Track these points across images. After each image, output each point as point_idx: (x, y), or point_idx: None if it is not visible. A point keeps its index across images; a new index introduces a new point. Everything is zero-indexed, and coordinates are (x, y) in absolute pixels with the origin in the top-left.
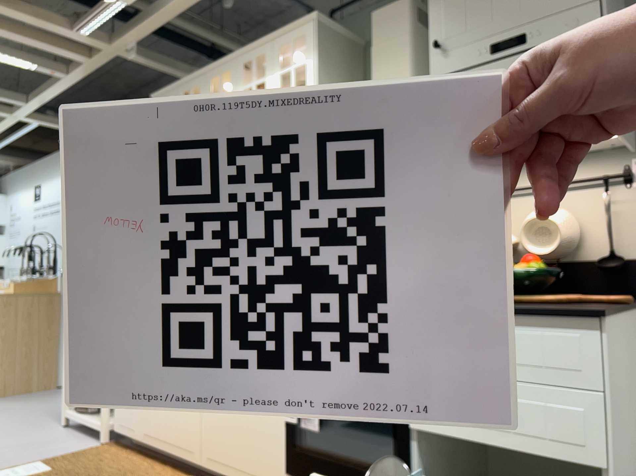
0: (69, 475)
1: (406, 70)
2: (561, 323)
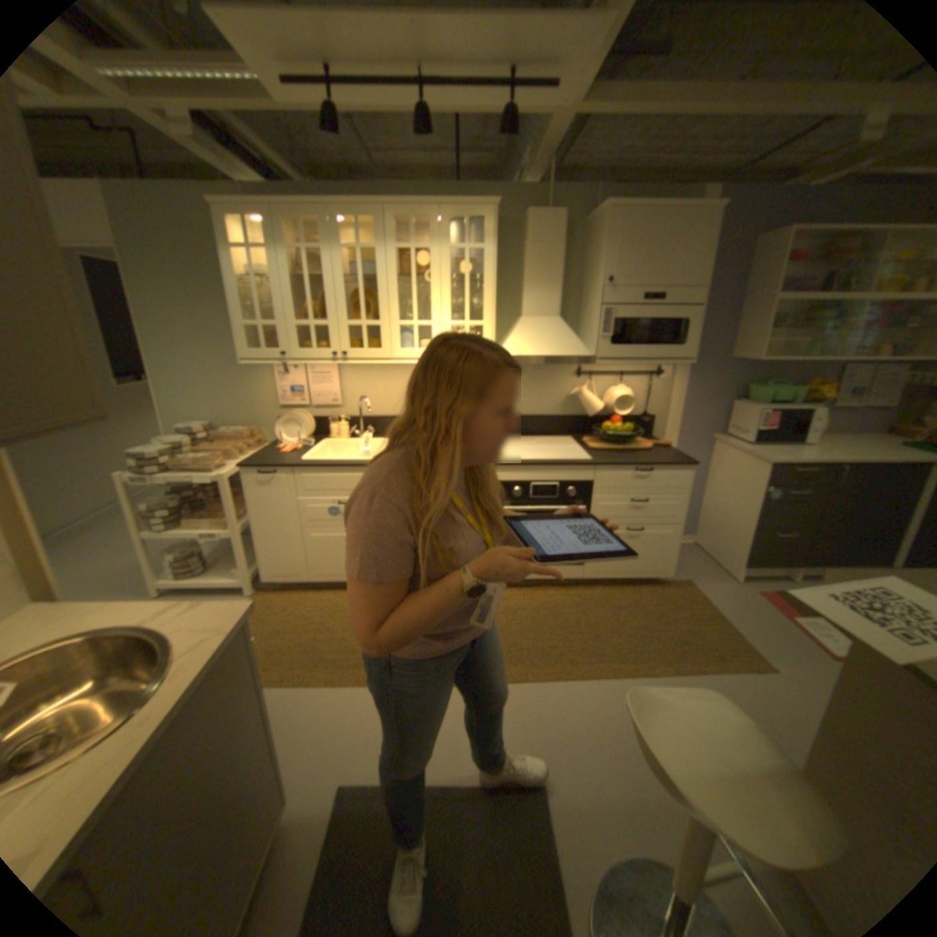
0: (285, 632)
1: (560, 275)
2: (678, 468)
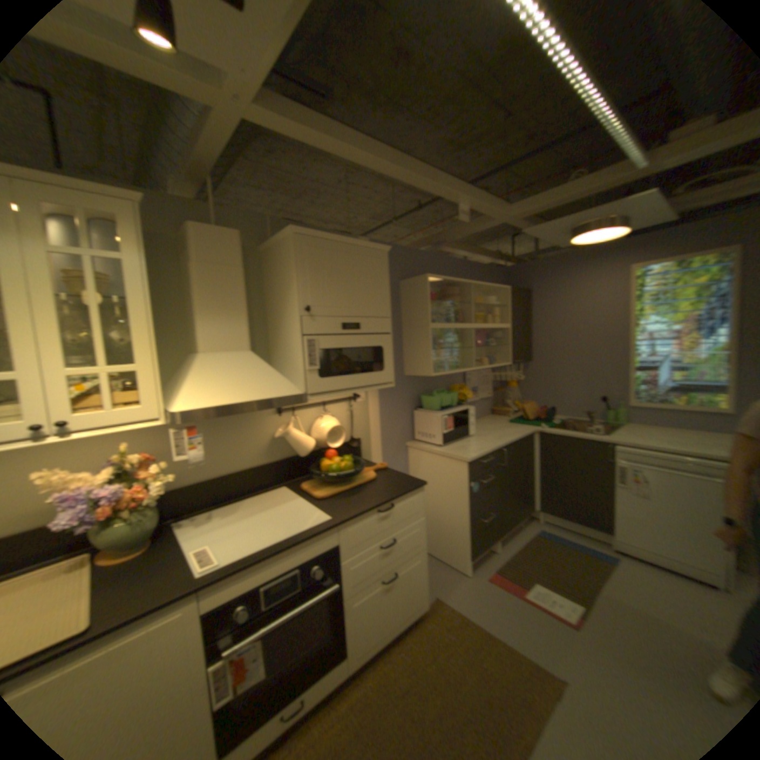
0: None
1: (244, 304)
2: (412, 495)
